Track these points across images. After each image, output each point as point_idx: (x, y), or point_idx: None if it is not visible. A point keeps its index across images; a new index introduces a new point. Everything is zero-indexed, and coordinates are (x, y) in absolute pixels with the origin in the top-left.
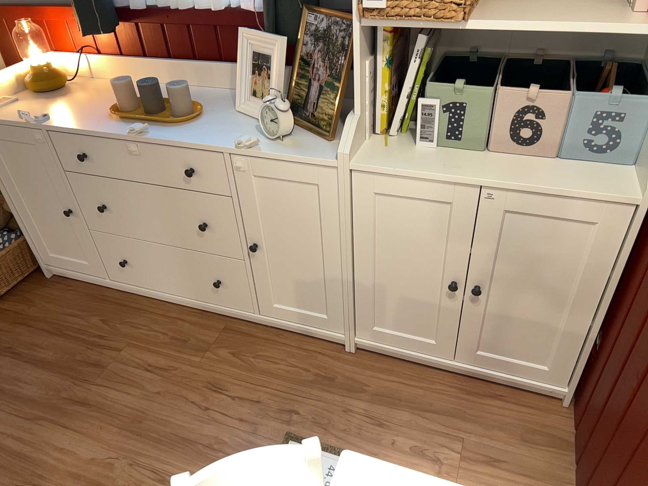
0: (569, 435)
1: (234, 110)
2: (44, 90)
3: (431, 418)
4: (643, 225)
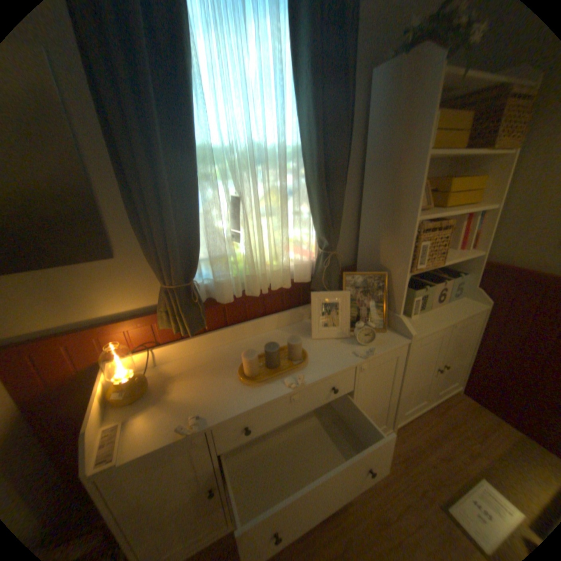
0: (479, 405)
1: (305, 338)
2: (134, 399)
3: (454, 439)
4: (492, 314)
